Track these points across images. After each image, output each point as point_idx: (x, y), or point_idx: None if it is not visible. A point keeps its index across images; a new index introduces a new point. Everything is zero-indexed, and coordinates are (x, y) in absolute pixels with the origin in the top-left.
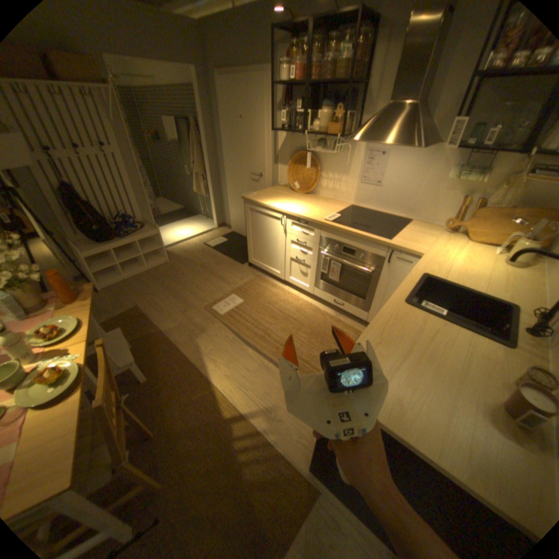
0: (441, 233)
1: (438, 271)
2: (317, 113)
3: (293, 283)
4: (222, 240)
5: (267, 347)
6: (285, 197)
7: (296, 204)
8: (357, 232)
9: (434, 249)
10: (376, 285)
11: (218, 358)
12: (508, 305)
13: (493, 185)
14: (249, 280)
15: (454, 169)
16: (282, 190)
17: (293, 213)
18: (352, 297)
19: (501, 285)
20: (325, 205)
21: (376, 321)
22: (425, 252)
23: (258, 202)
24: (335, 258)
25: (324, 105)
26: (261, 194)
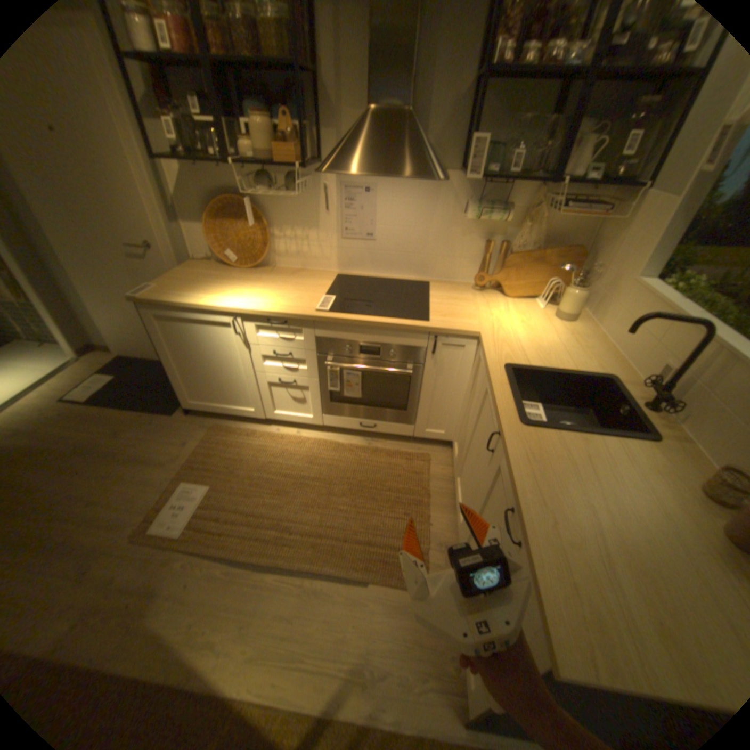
0: (471, 293)
1: (513, 355)
2: (235, 122)
3: (285, 418)
4: (101, 378)
5: (296, 552)
6: (220, 279)
7: (250, 289)
8: (379, 320)
9: (483, 320)
10: (418, 386)
11: (214, 632)
12: (605, 377)
13: (513, 223)
14: (201, 440)
15: (472, 207)
16: (206, 266)
17: (256, 308)
18: (386, 411)
19: (578, 351)
20: (299, 281)
21: (519, 479)
22: (478, 328)
23: (173, 301)
24: (352, 366)
25: (246, 107)
26: (168, 282)
